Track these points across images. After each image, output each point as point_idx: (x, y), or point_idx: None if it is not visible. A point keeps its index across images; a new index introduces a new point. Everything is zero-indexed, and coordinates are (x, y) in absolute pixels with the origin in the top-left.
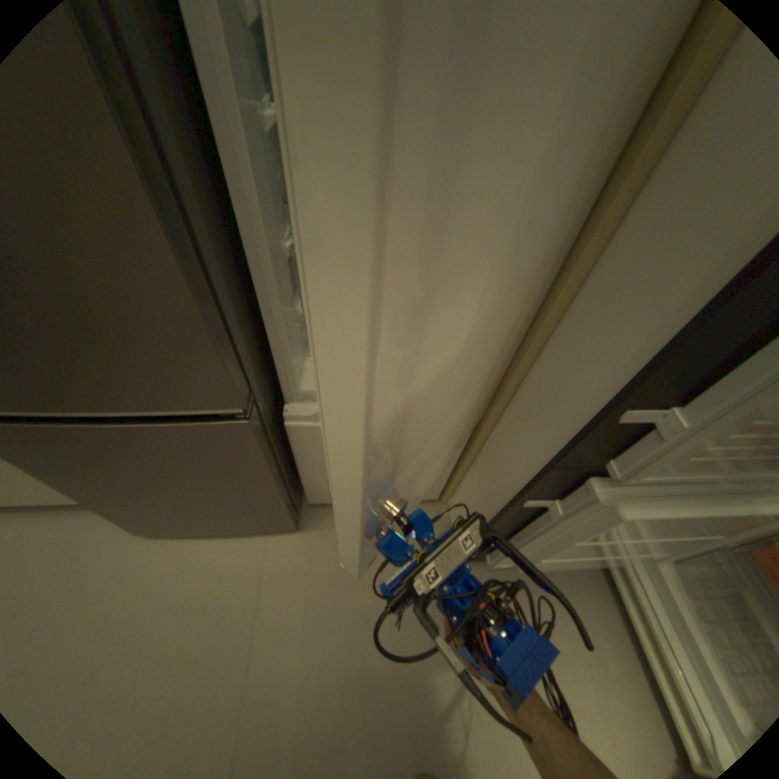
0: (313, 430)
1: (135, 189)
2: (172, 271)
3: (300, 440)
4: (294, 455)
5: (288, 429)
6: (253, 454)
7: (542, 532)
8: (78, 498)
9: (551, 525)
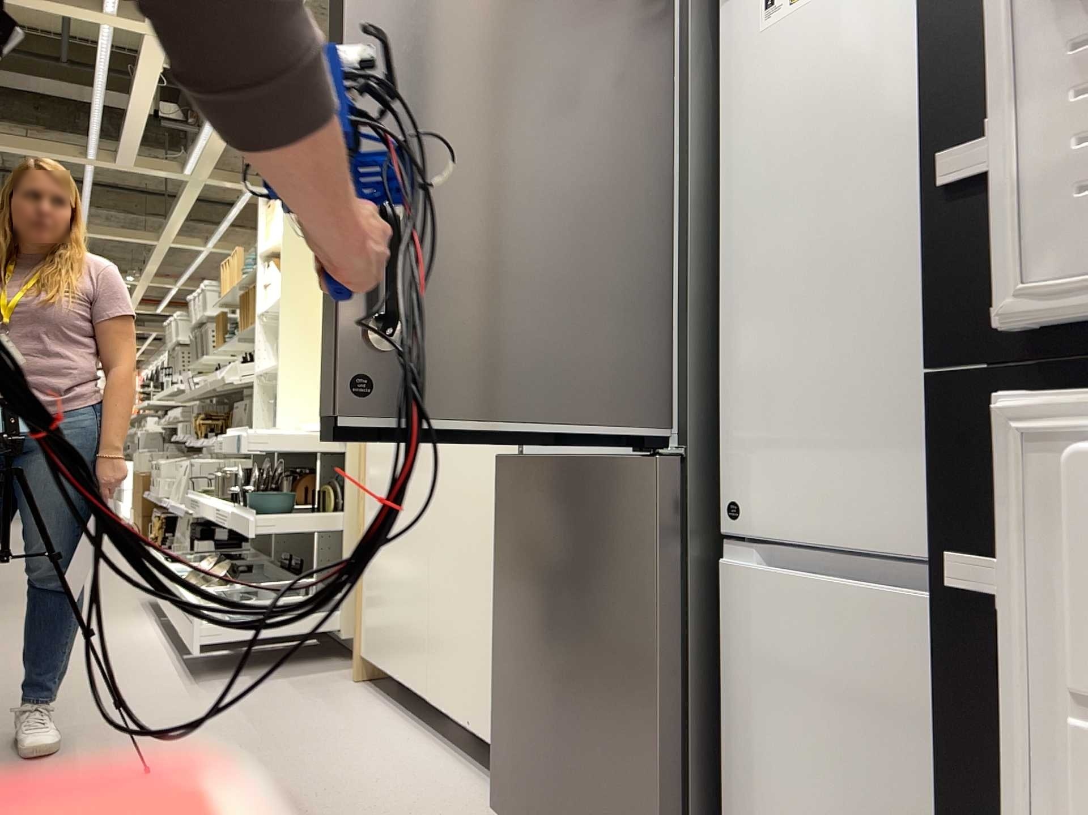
0: (762, 594)
1: (657, 184)
2: (657, 244)
3: (743, 623)
4: (732, 683)
5: (731, 587)
6: (655, 555)
7: (1054, 756)
8: (499, 644)
9: (1052, 685)
